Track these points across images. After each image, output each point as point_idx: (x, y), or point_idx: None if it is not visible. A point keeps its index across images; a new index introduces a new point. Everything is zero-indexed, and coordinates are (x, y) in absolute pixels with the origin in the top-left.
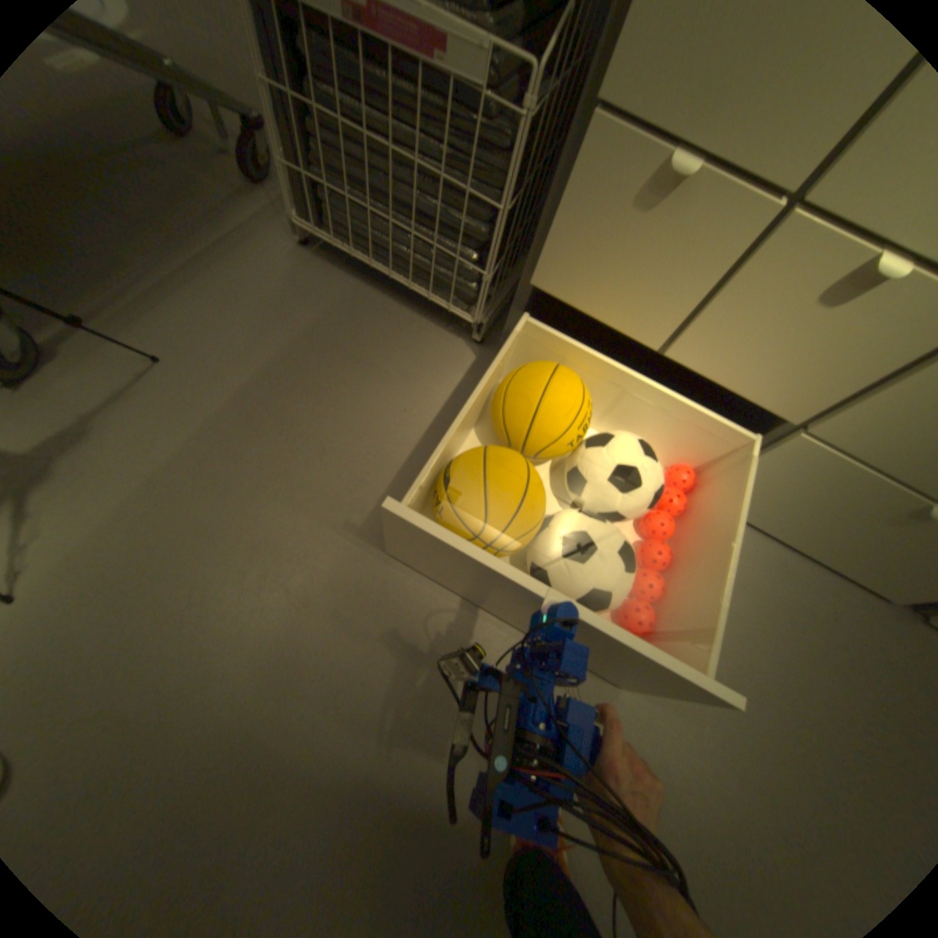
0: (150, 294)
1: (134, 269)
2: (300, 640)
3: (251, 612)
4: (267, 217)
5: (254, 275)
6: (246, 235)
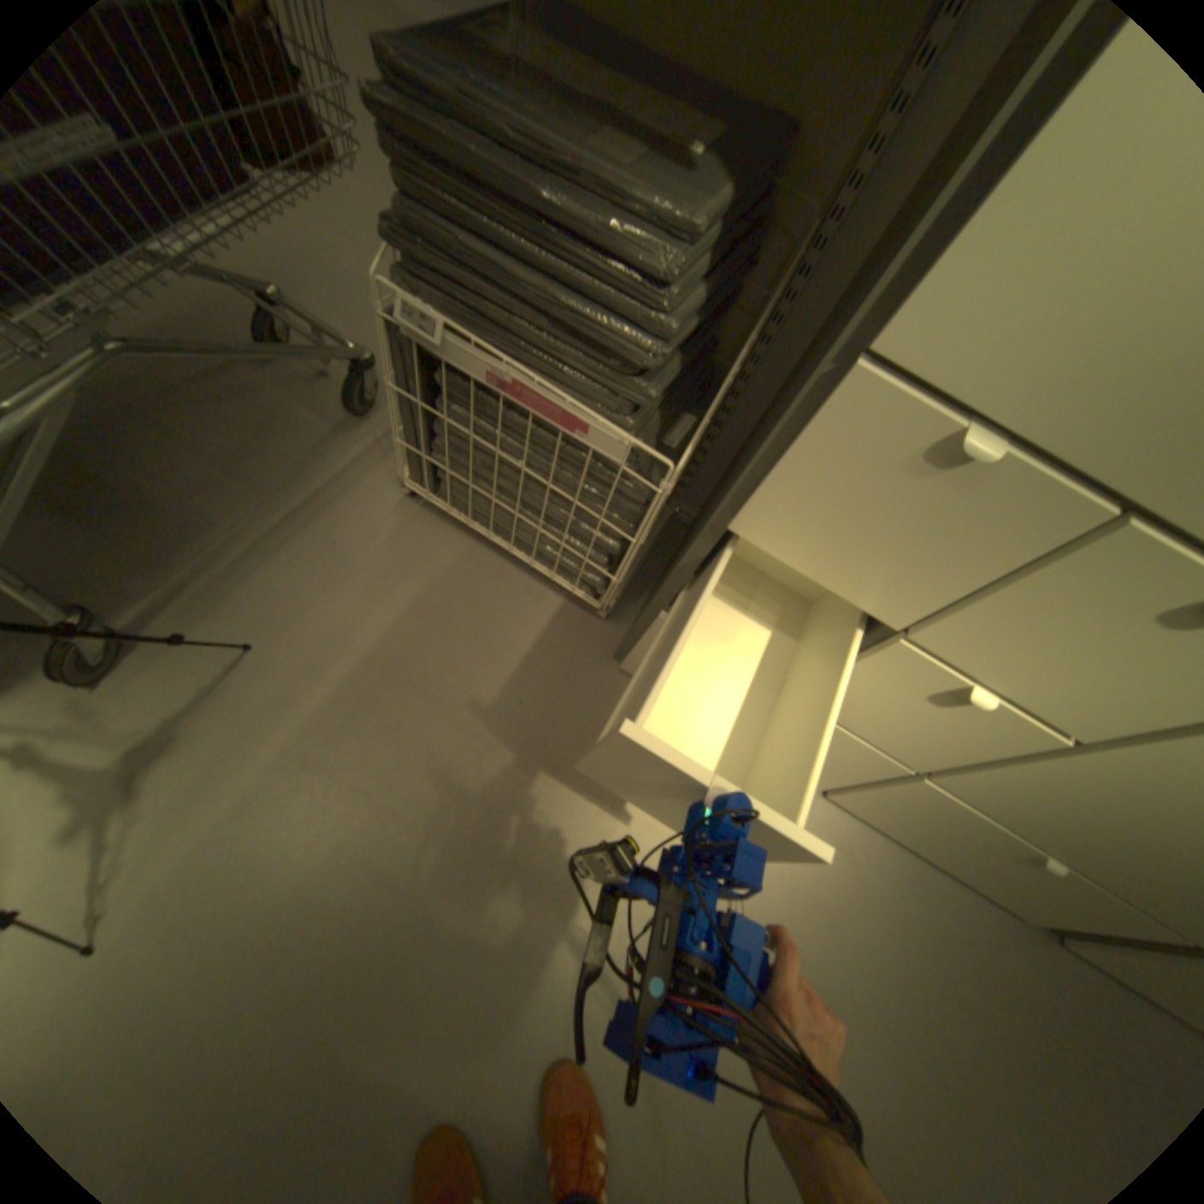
0: (241, 563)
1: (223, 531)
2: (403, 988)
3: (350, 957)
4: (371, 461)
5: (357, 536)
6: (349, 485)
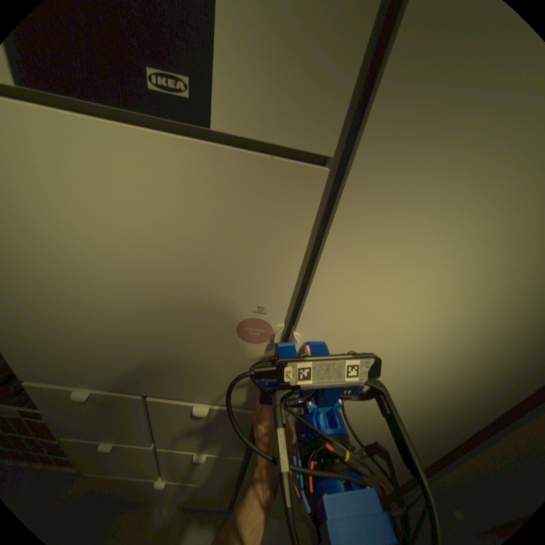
0: None
1: None
2: None
3: None
4: None
5: None
6: None
